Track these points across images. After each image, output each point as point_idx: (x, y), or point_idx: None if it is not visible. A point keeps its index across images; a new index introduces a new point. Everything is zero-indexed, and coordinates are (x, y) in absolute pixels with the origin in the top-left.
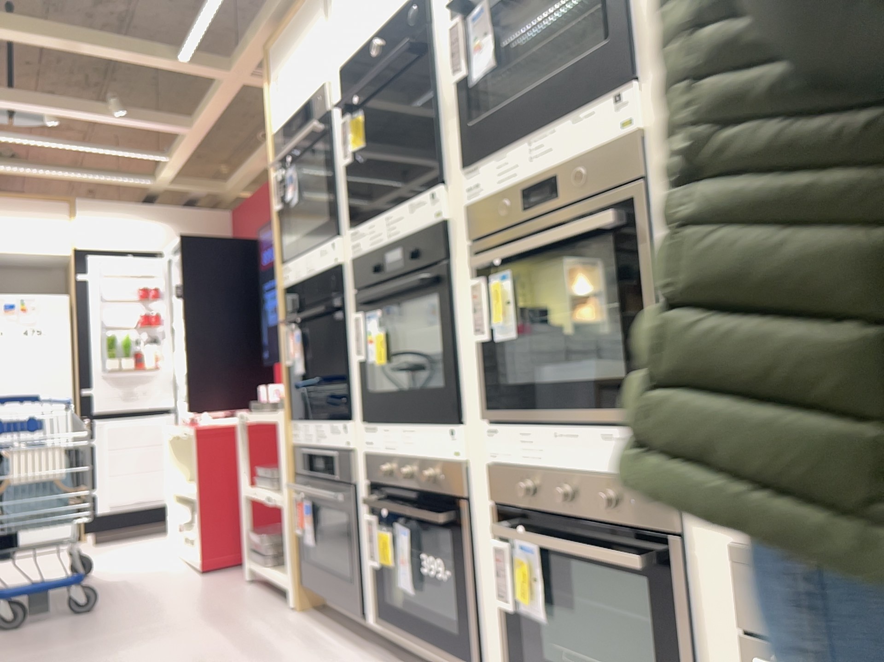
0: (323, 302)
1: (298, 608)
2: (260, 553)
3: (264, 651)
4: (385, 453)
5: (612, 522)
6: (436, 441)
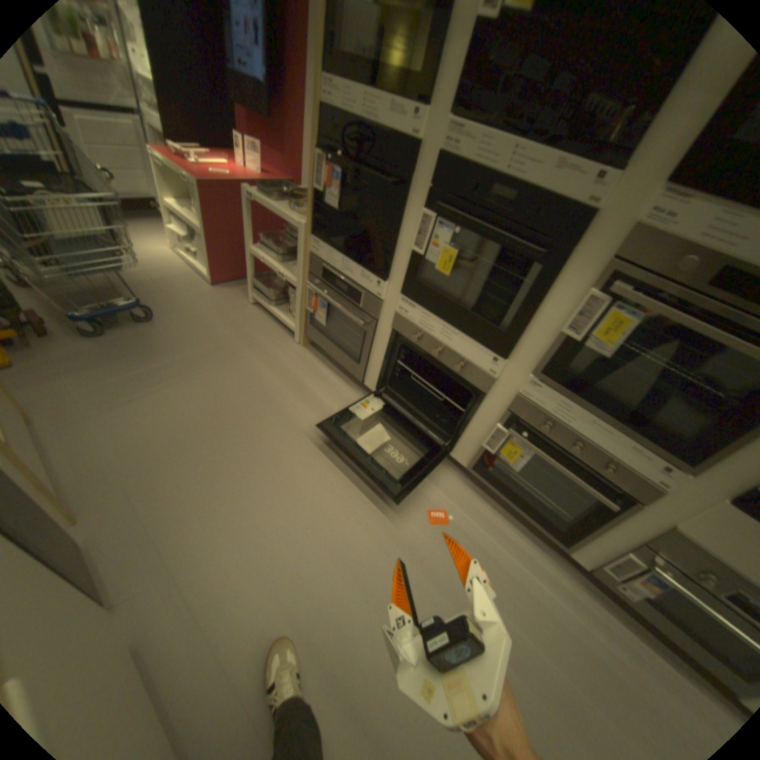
0: (375, 158)
1: (303, 345)
2: (263, 293)
3: (300, 387)
4: (419, 327)
5: (602, 473)
6: (476, 353)
